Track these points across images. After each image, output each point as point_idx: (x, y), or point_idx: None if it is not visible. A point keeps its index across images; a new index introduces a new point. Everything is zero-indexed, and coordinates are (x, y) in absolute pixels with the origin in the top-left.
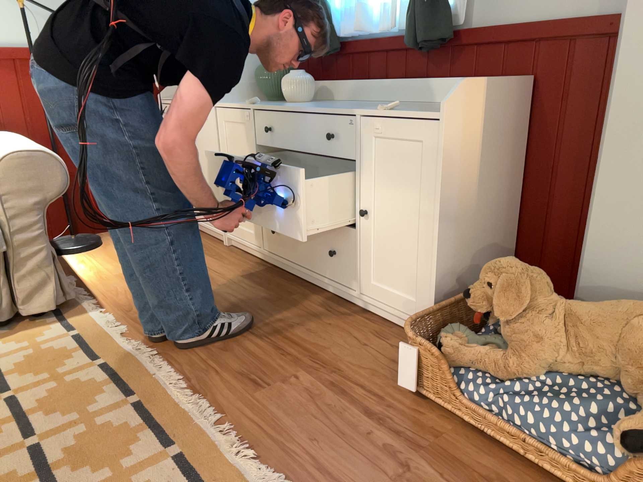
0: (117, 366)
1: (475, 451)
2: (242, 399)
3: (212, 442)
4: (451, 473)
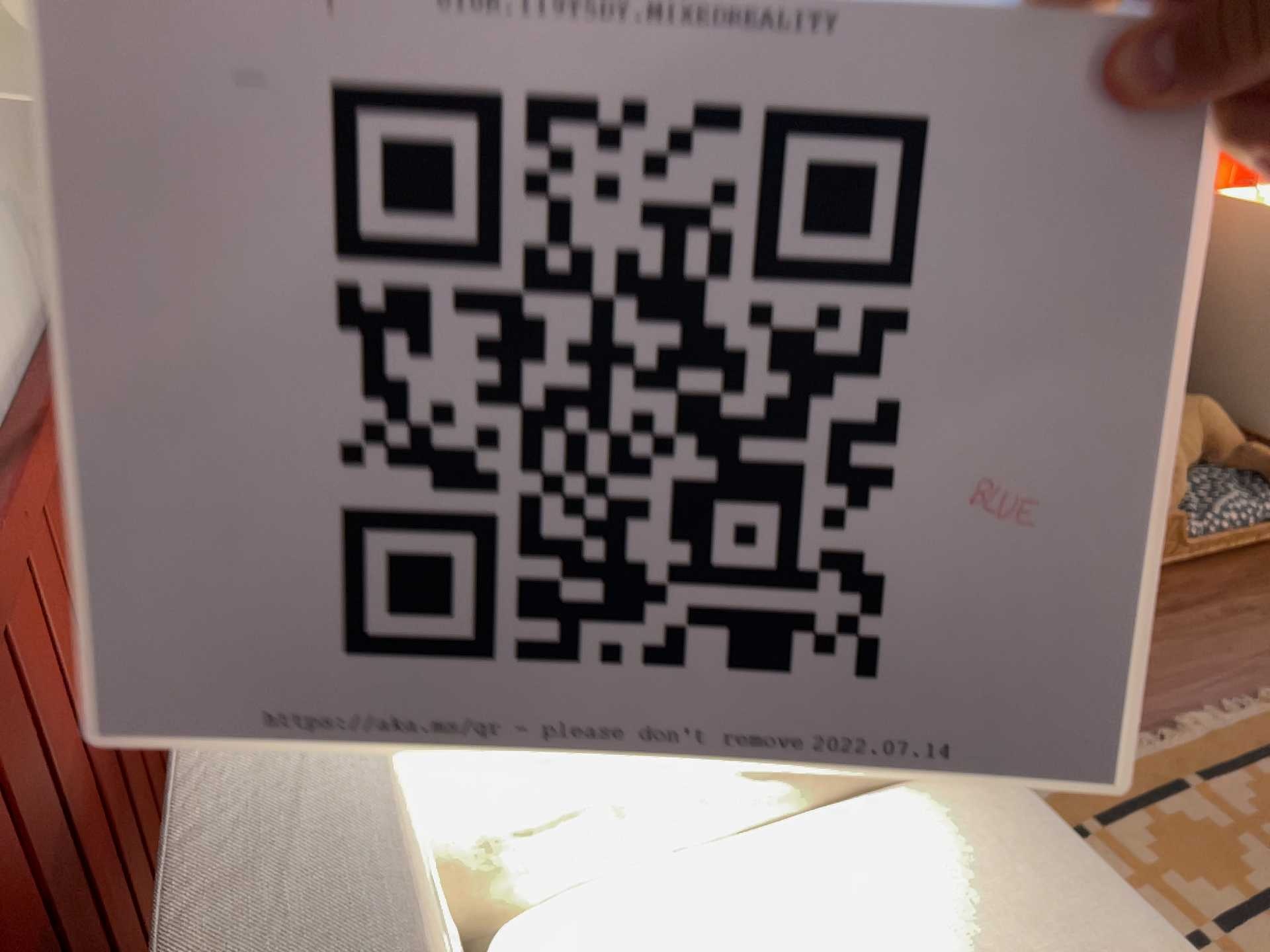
0: (1105, 808)
1: (1220, 573)
2: (1167, 693)
3: (1263, 720)
4: (1254, 592)
